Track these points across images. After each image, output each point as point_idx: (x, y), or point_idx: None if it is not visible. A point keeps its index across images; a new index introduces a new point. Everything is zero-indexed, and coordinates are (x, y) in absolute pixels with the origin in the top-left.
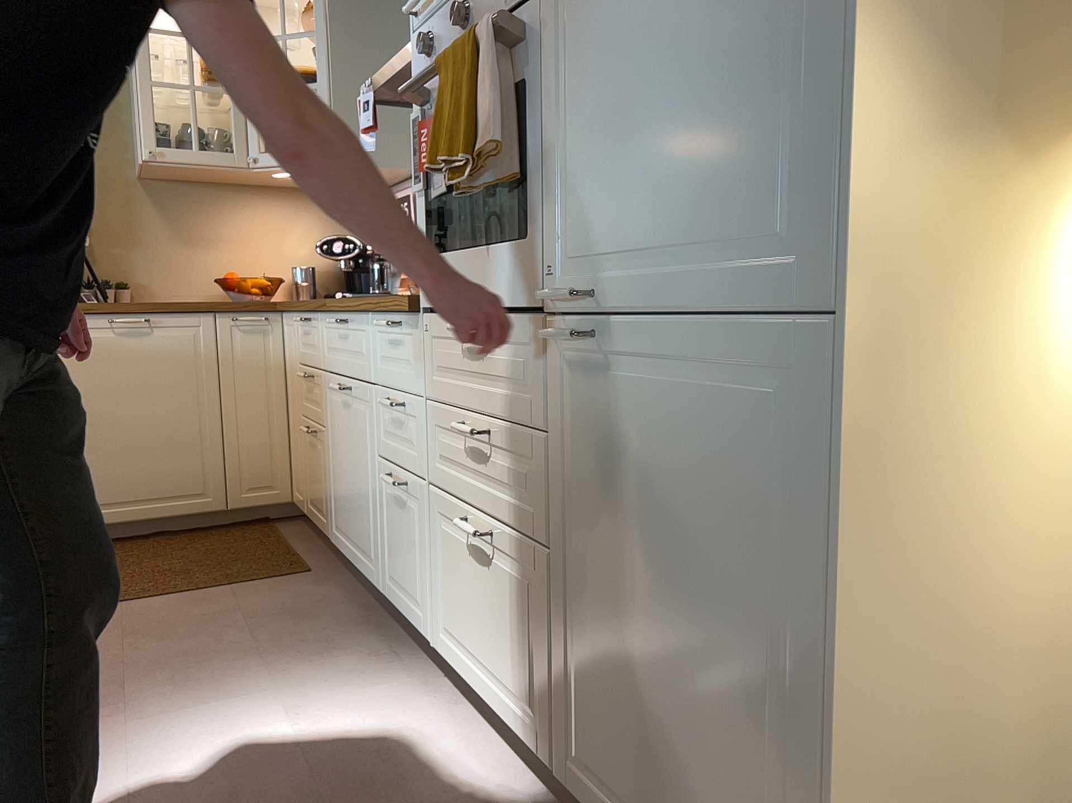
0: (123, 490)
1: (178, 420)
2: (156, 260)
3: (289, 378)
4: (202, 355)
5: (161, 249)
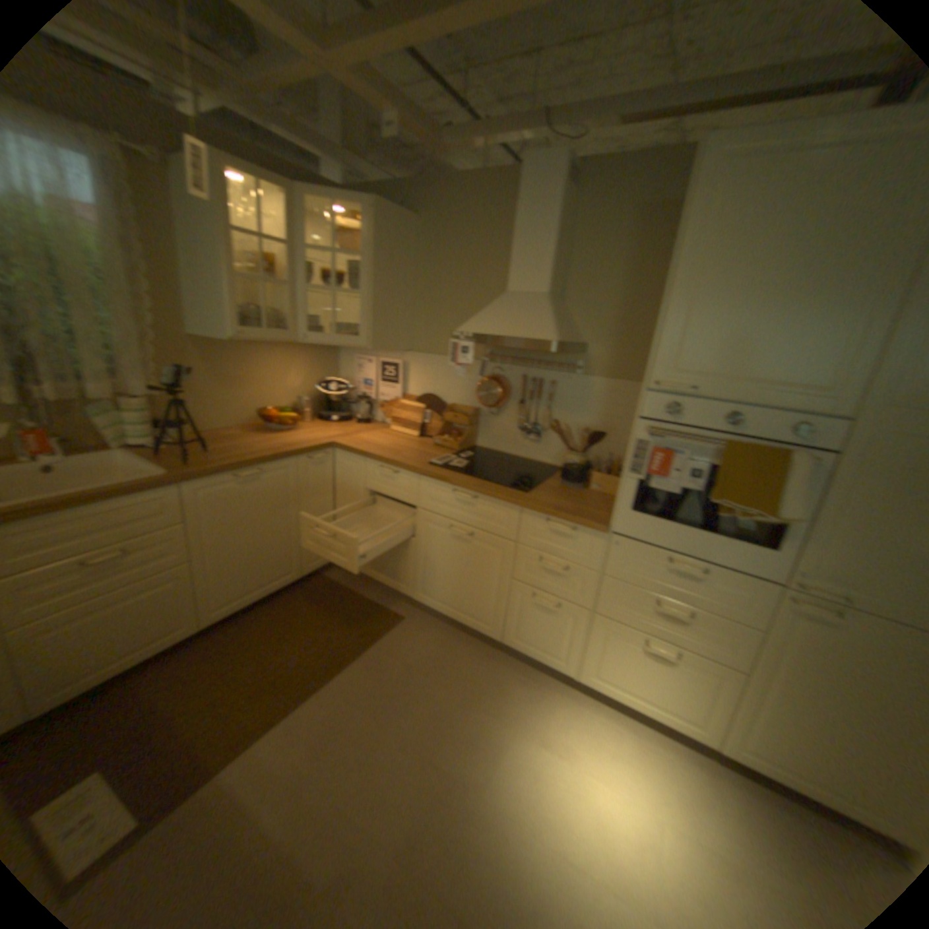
0: (242, 588)
1: (274, 533)
2: (199, 399)
3: (341, 491)
4: (288, 486)
5: (203, 390)
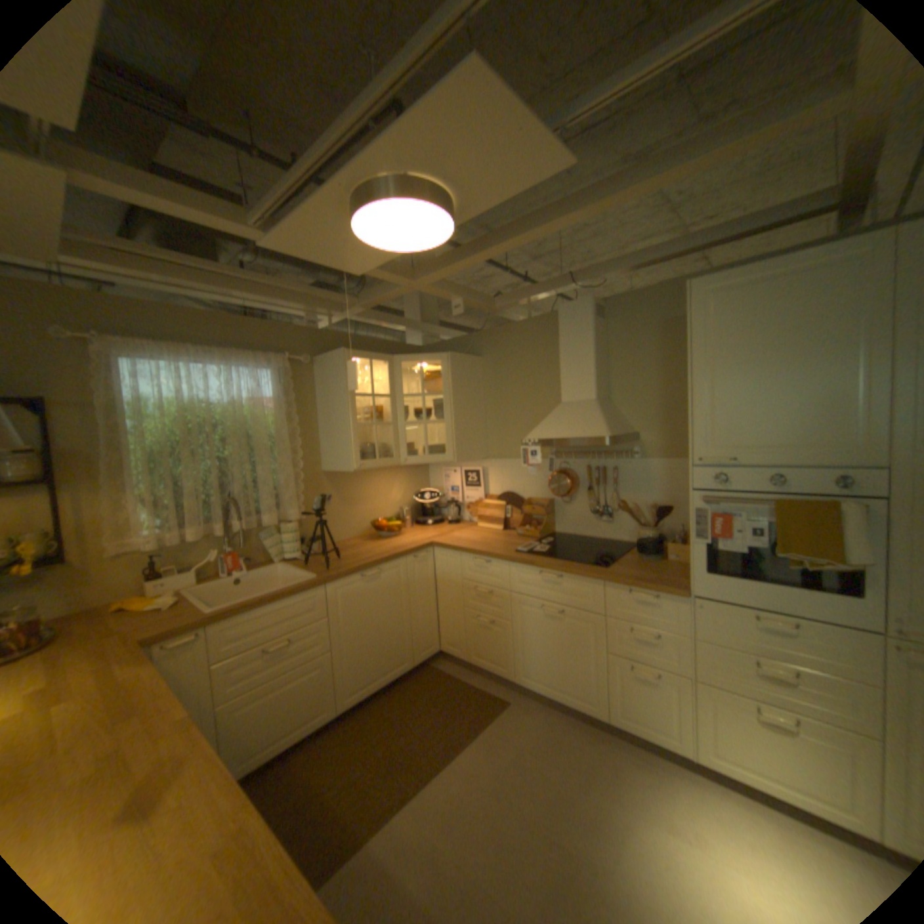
0: (370, 677)
1: (393, 625)
2: (332, 519)
3: (443, 584)
4: (402, 583)
5: (335, 512)
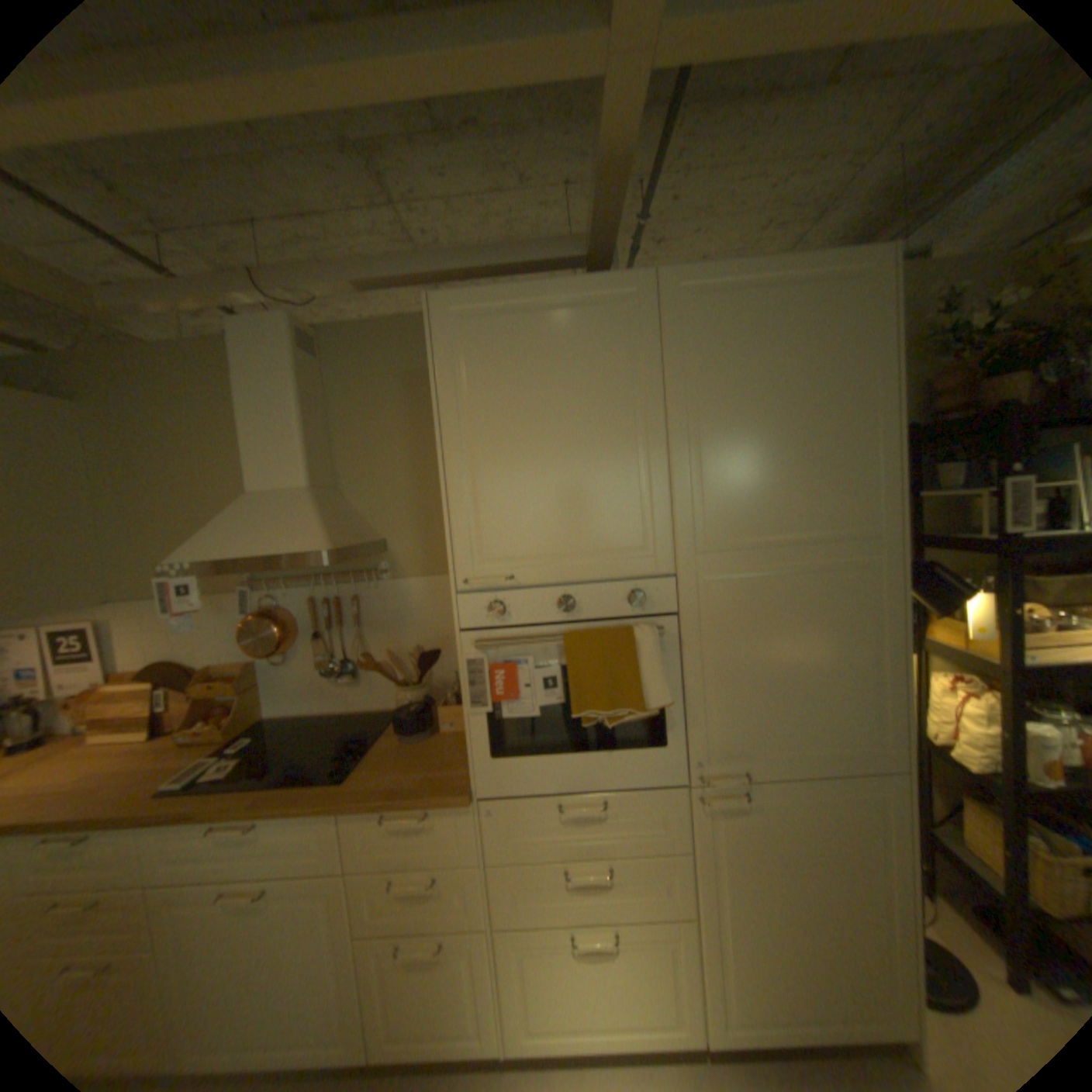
0: None
1: None
2: None
3: None
4: None
5: None
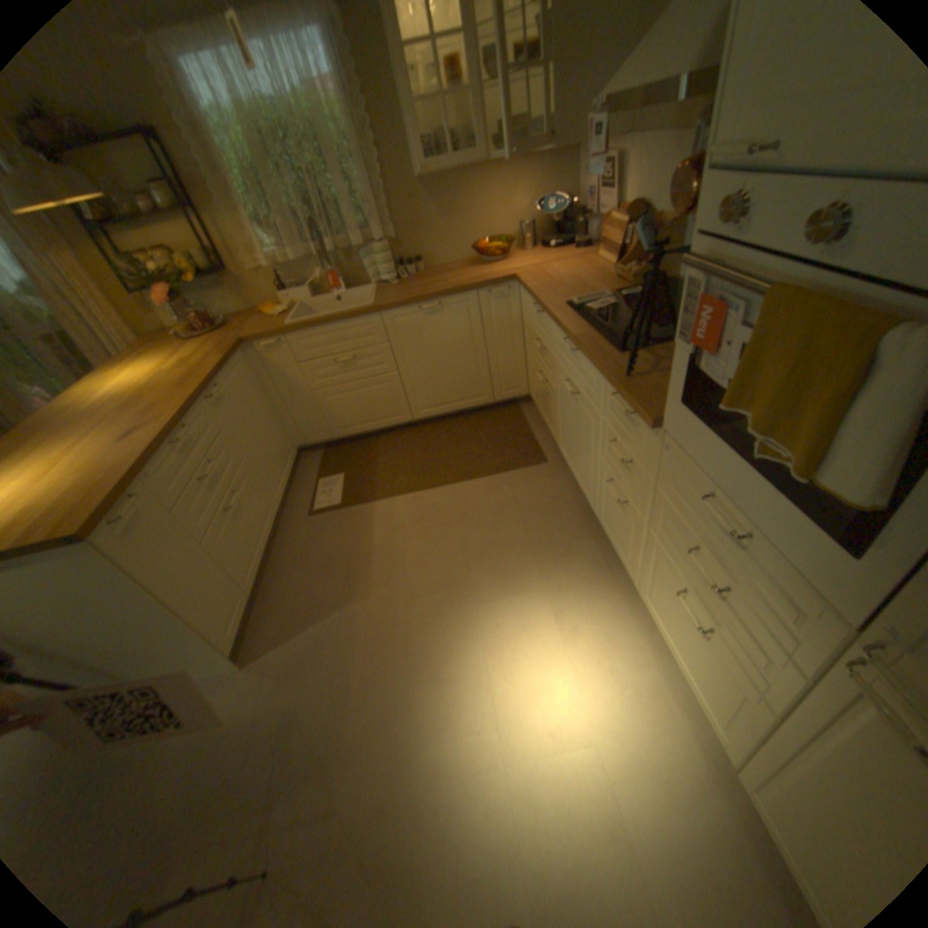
0: (441, 398)
1: (463, 359)
2: (433, 236)
3: (525, 328)
4: (472, 319)
5: (436, 227)
